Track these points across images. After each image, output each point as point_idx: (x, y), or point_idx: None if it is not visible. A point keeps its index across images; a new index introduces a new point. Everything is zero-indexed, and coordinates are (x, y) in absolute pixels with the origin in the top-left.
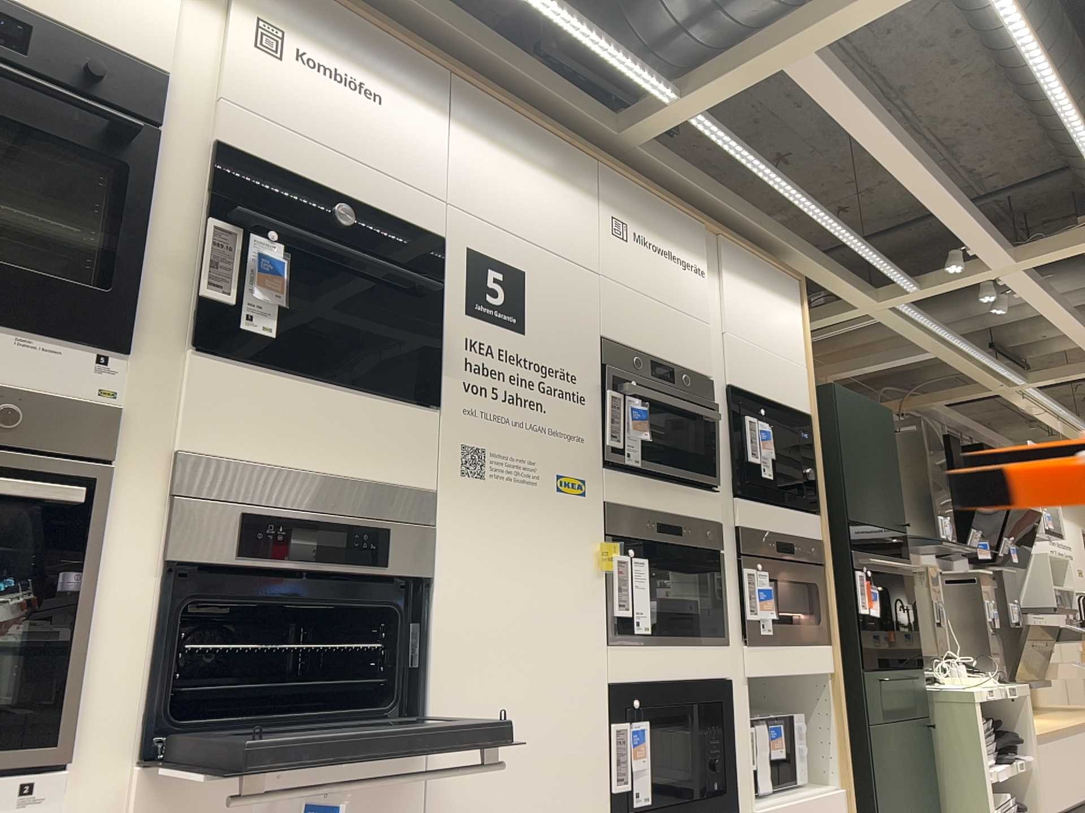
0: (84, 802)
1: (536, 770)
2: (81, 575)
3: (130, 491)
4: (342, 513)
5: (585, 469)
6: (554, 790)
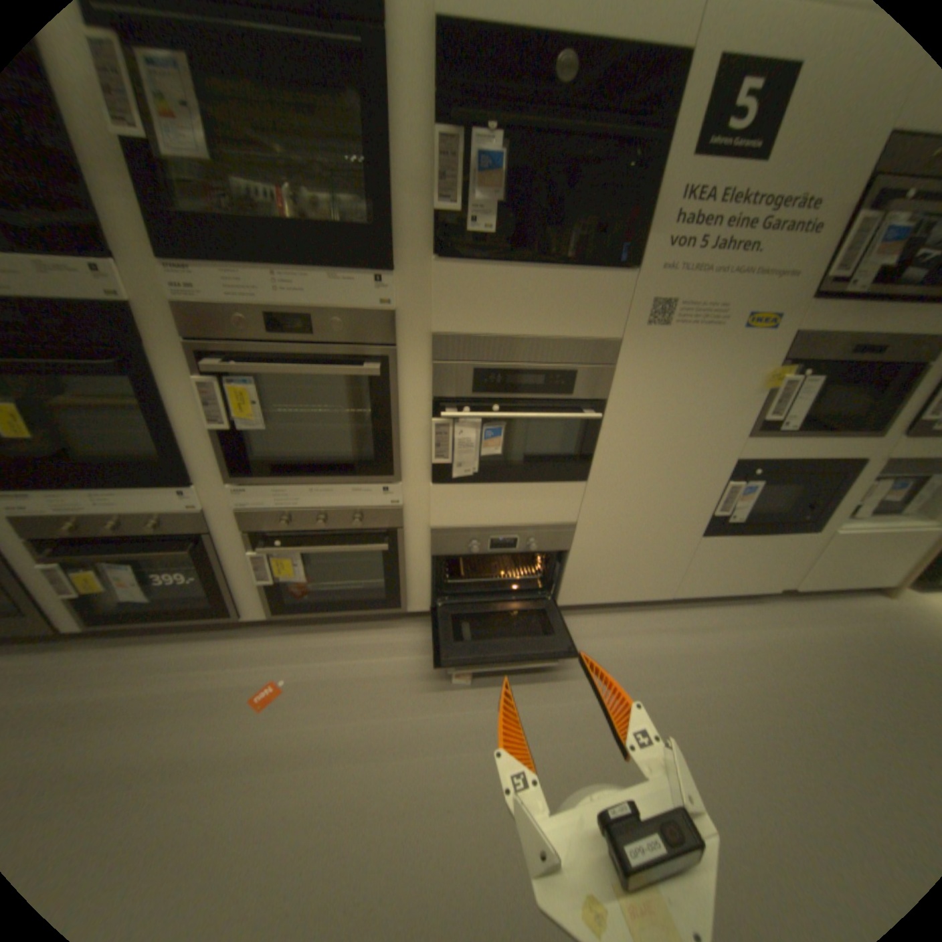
0: (411, 492)
1: (659, 500)
2: (391, 405)
3: (409, 358)
4: (542, 361)
5: (787, 302)
6: (668, 509)
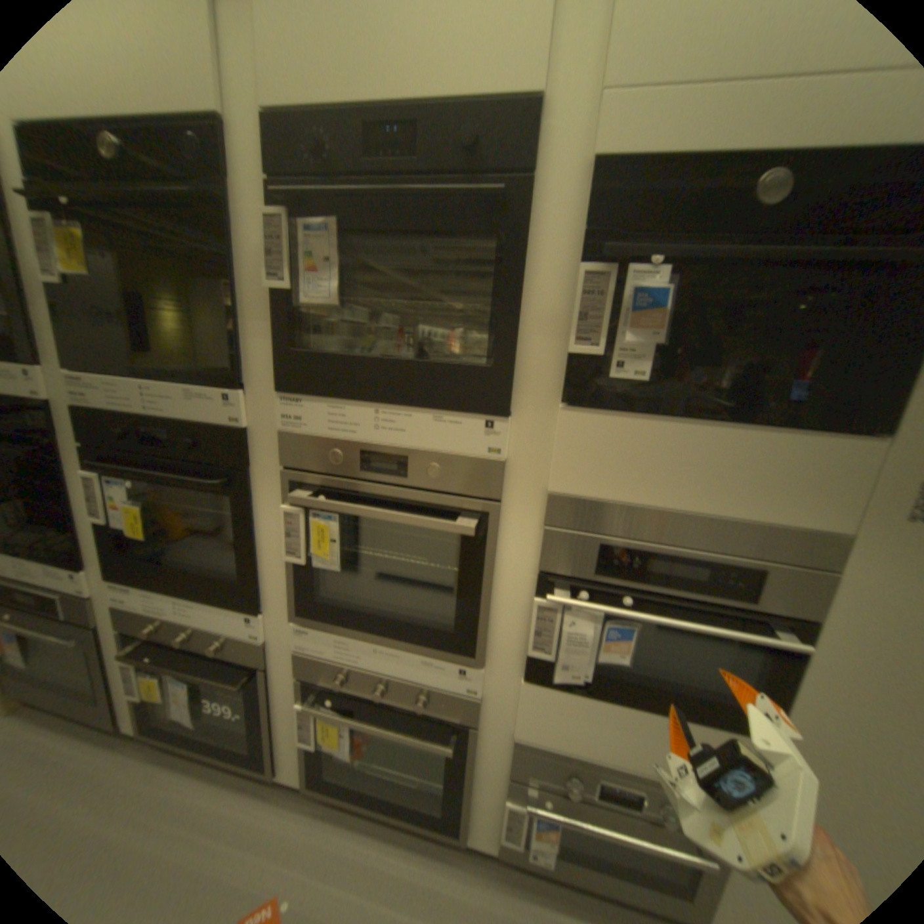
0: (496, 685)
1: None
2: (485, 571)
3: (516, 518)
4: (709, 550)
5: None
6: None
